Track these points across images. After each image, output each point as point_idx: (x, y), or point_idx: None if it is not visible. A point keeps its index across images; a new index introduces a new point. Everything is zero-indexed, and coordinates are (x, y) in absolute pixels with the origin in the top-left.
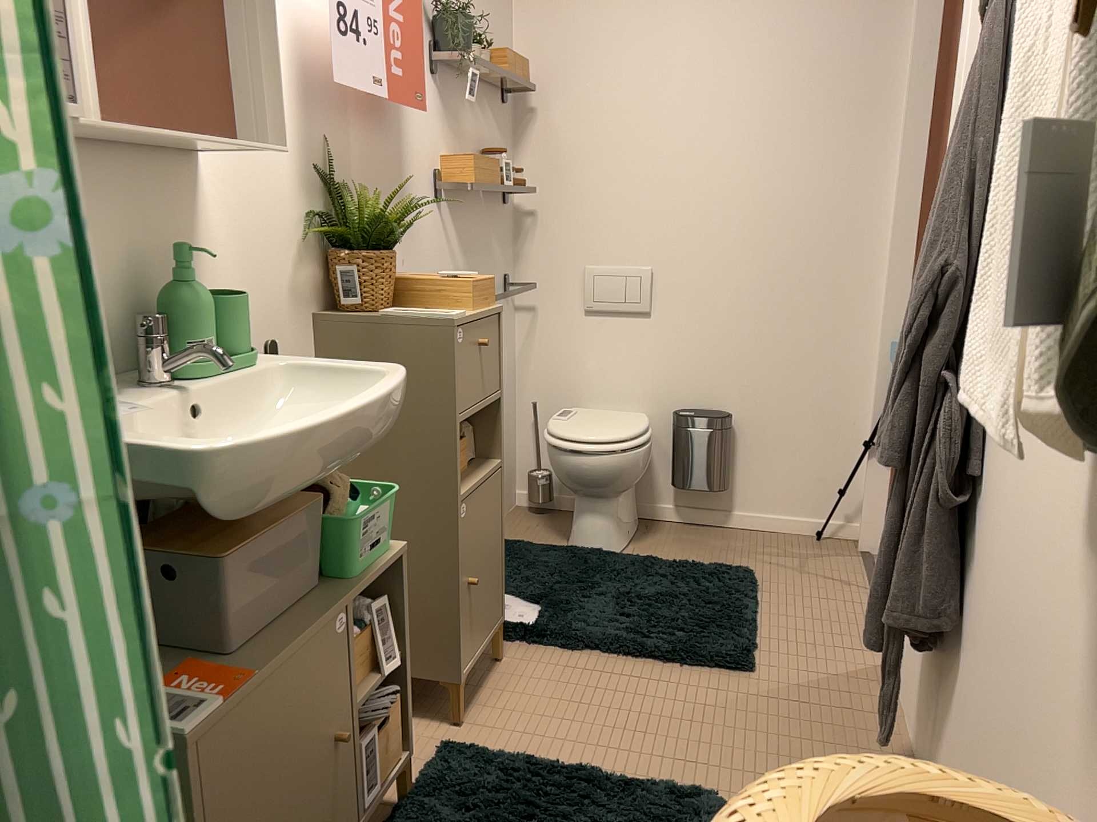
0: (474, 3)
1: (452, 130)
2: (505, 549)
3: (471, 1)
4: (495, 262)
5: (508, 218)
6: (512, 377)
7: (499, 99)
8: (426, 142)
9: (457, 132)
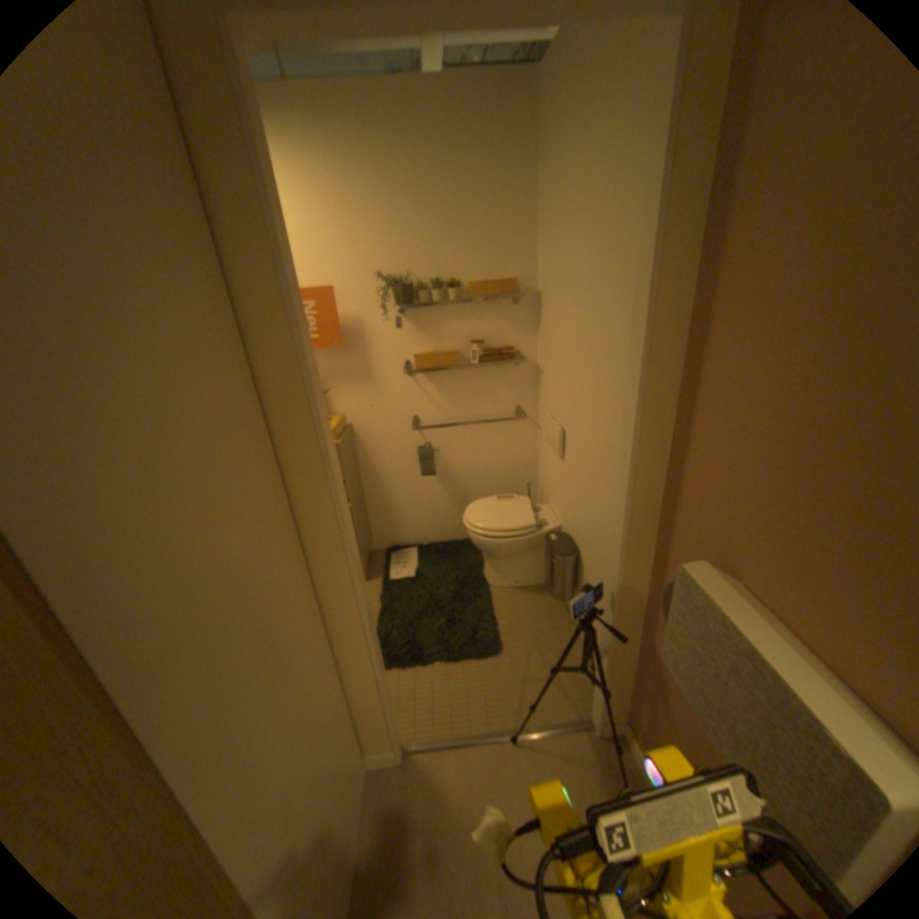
0: (461, 253)
1: (427, 336)
2: (463, 547)
3: (456, 253)
4: (497, 400)
5: (523, 373)
6: (529, 465)
7: (508, 301)
8: (393, 349)
9: (435, 336)
